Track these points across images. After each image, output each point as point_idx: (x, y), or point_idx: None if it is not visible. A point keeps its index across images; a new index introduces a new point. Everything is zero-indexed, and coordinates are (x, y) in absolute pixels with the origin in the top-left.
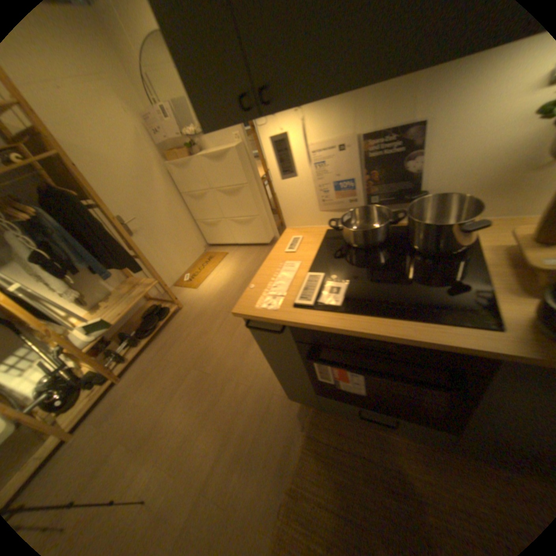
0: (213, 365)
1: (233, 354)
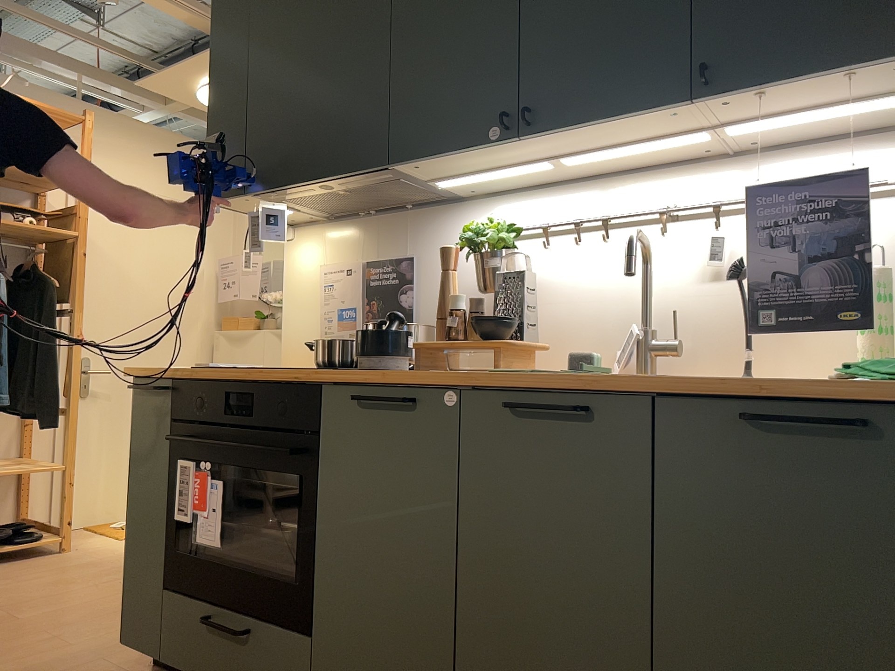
0: (39, 613)
1: (90, 612)
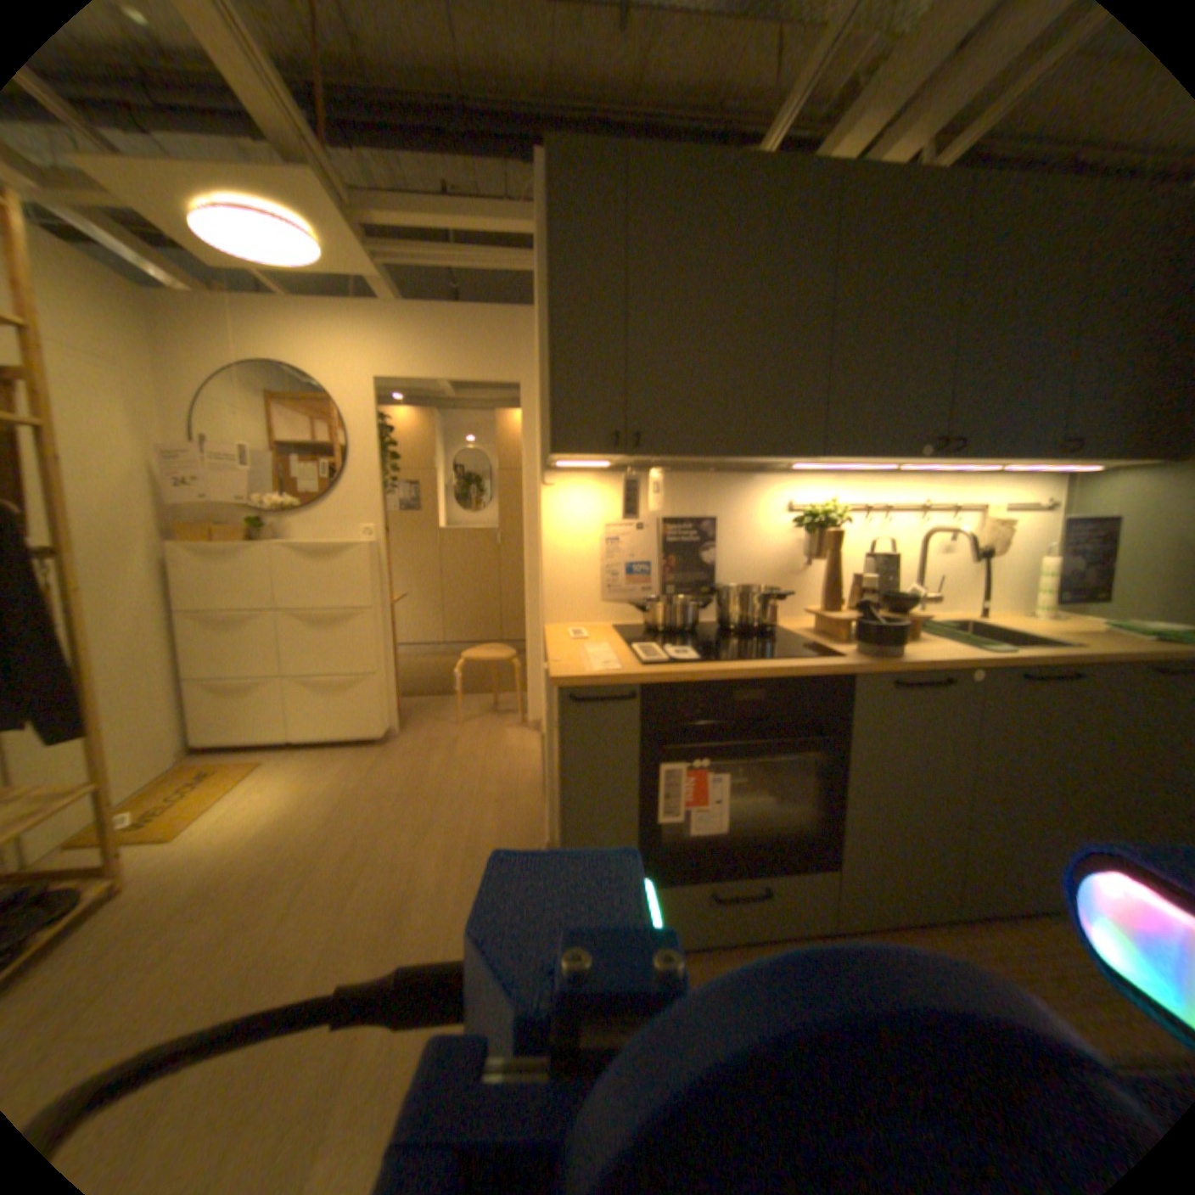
0: (302, 987)
1: (363, 947)
